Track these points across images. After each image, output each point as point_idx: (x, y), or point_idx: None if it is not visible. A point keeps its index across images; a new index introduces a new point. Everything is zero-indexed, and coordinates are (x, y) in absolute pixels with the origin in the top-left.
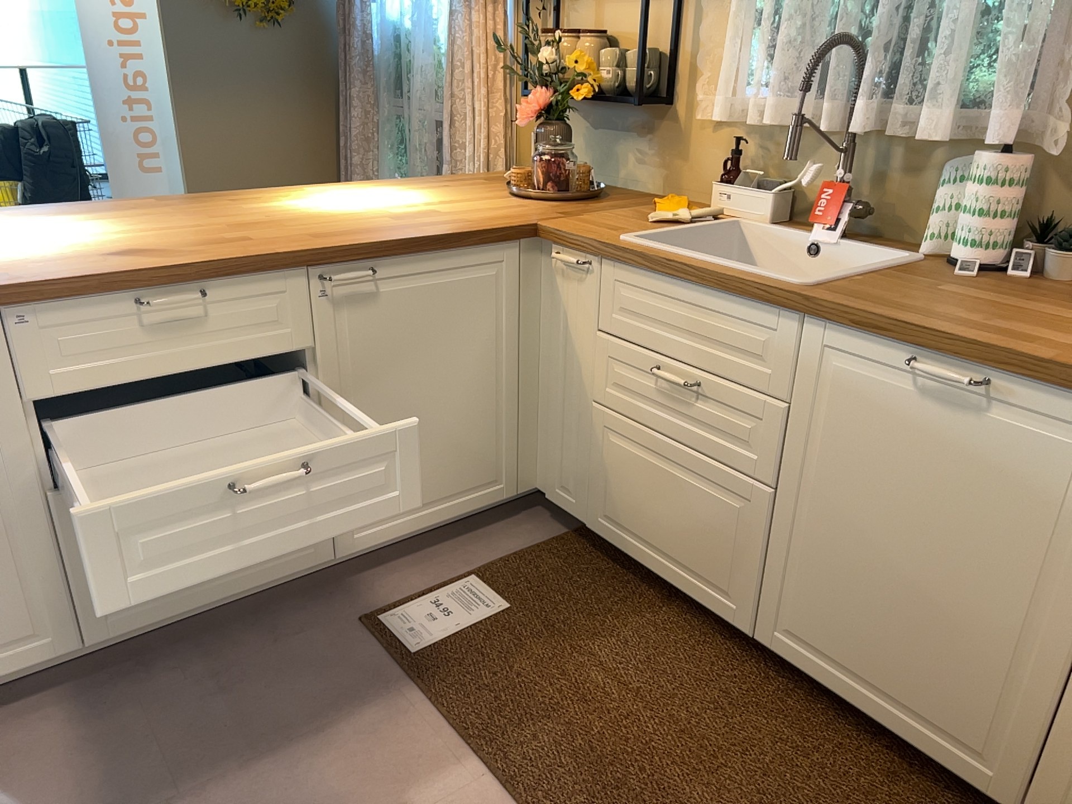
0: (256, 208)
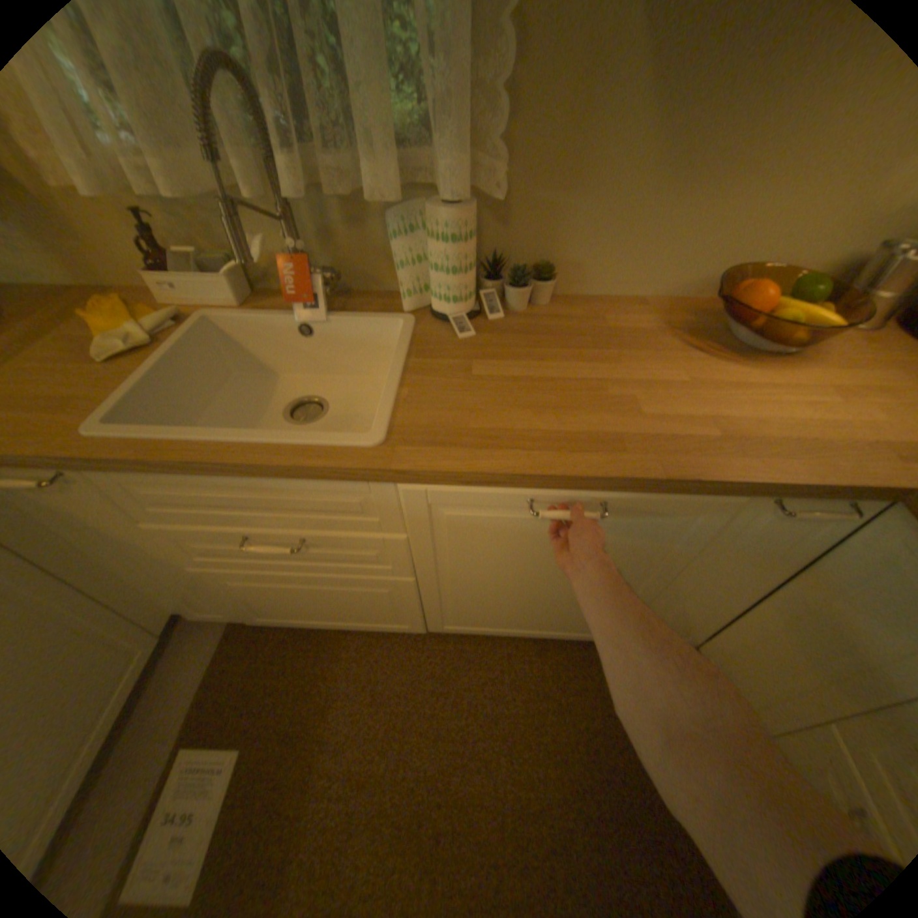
0: None
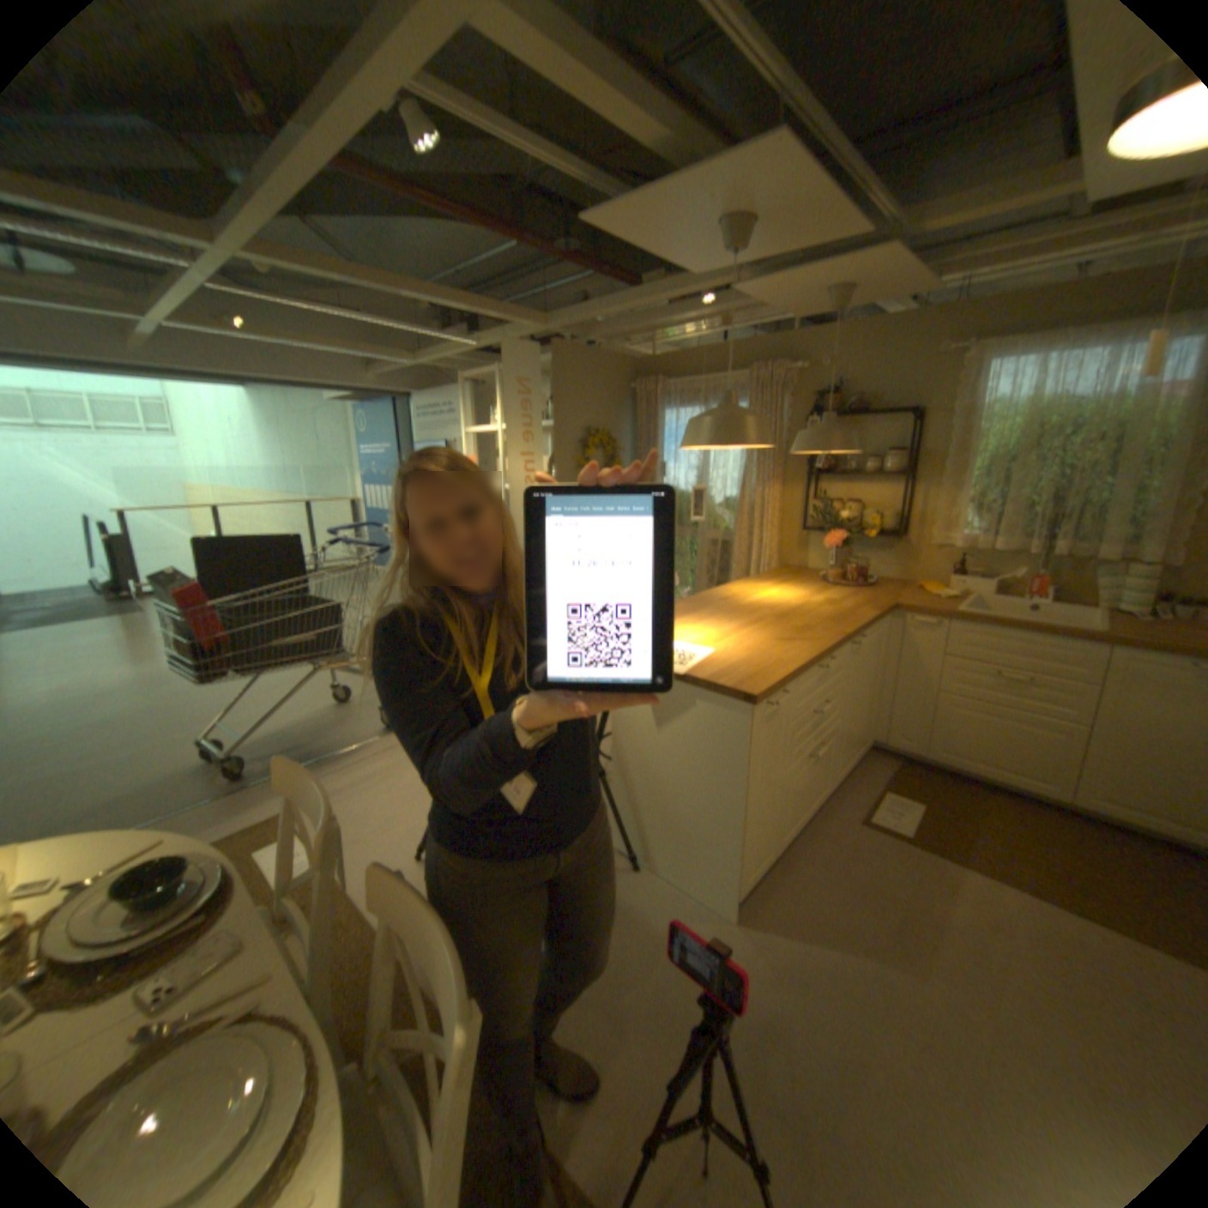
0: (745, 604)
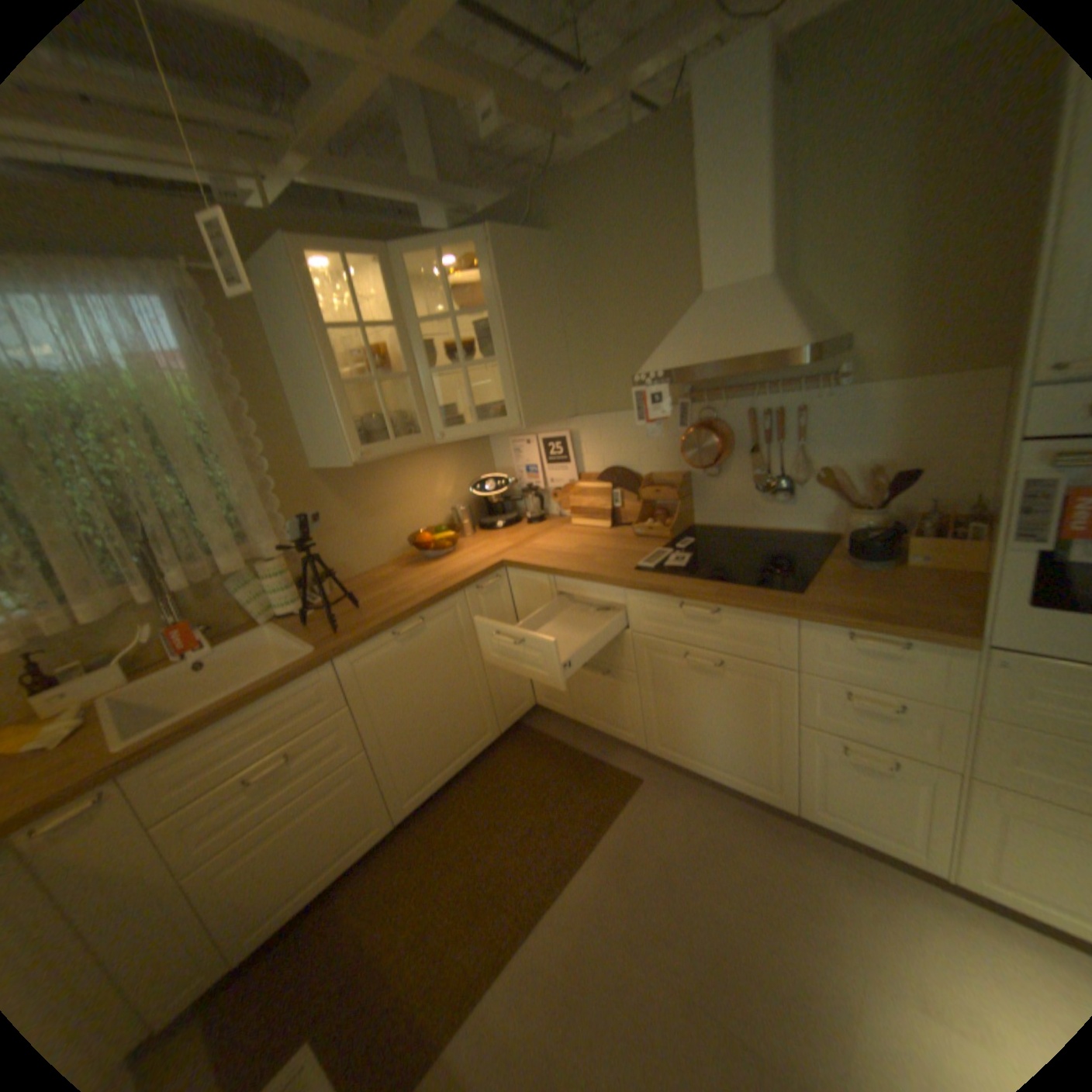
0: None
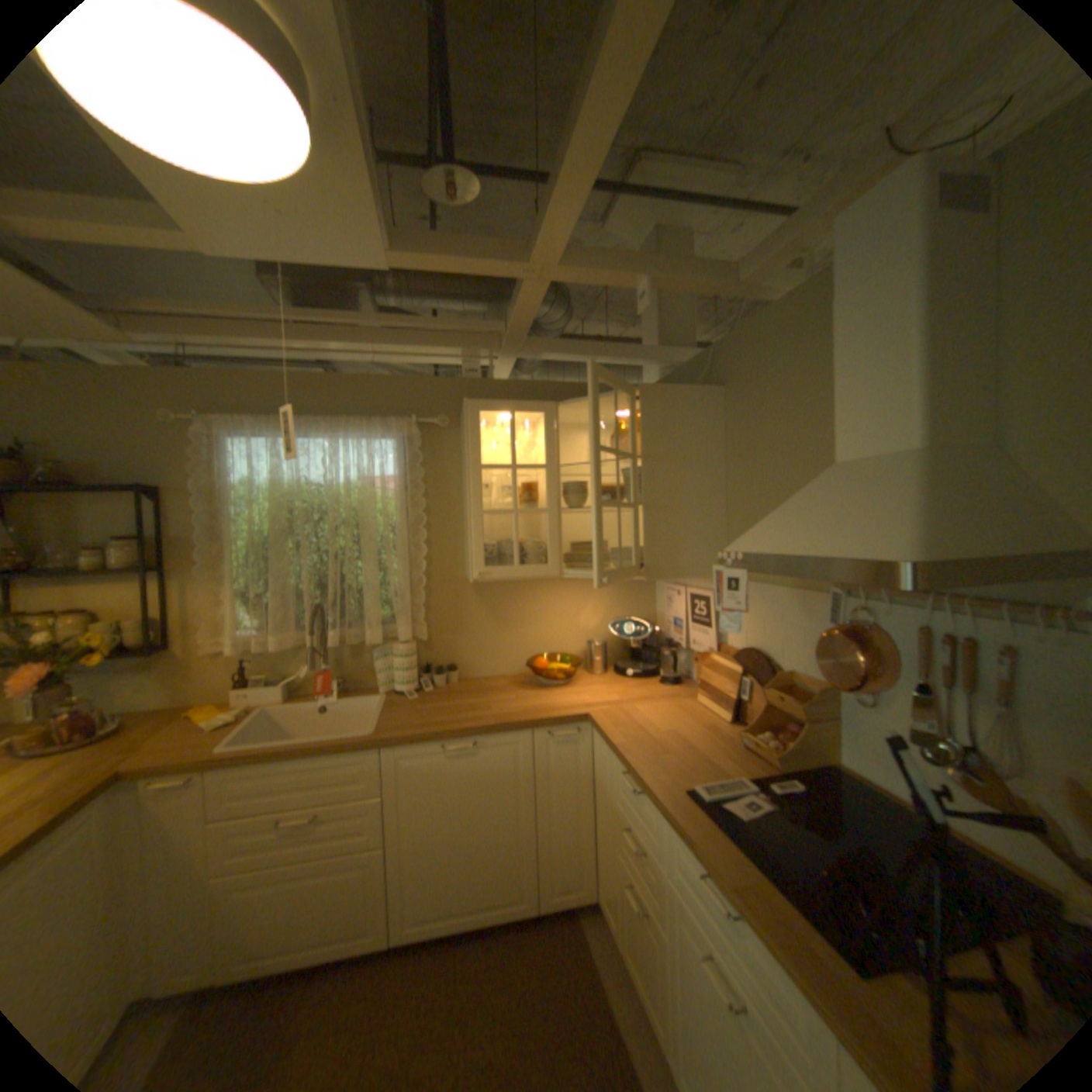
0: None
